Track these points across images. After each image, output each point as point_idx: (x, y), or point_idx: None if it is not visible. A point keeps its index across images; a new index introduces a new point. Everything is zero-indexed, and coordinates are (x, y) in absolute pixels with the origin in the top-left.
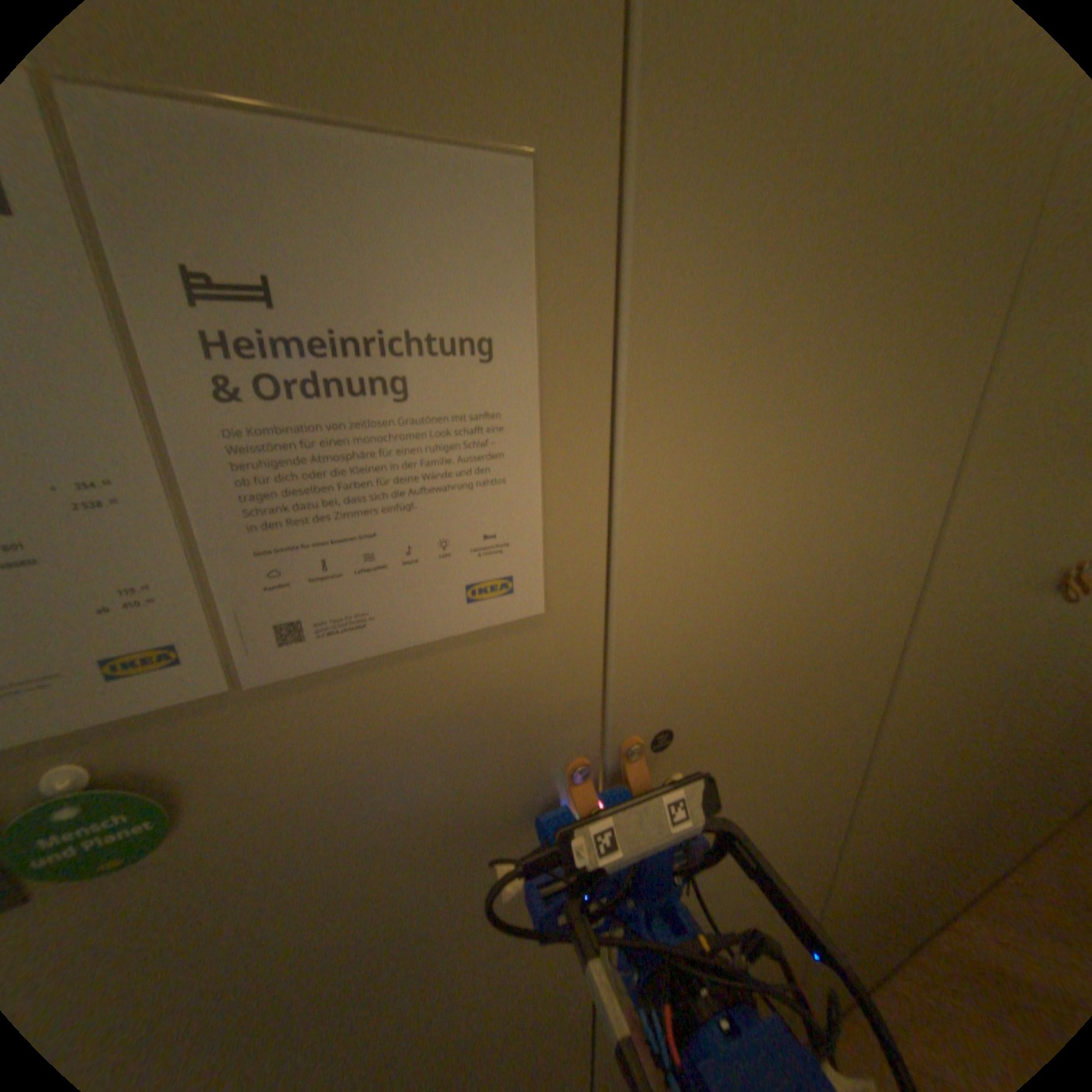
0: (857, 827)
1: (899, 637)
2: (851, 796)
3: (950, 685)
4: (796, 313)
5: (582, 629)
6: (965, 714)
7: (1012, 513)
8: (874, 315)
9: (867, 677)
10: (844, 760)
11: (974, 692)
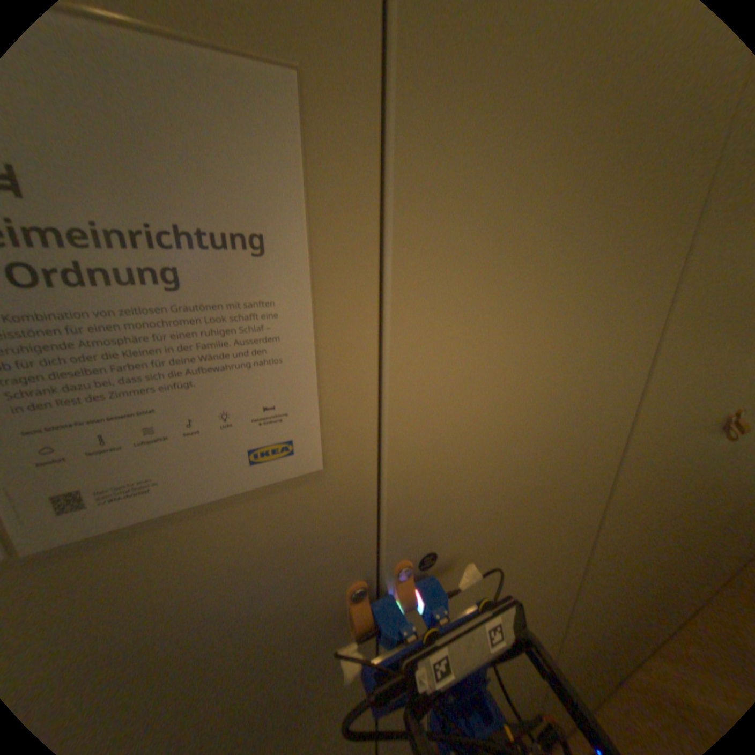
0: (578, 607)
1: (611, 471)
2: (575, 586)
3: (647, 502)
4: (536, 222)
5: (358, 479)
6: (657, 521)
7: (693, 377)
8: (597, 226)
9: (587, 501)
10: (569, 561)
11: (663, 505)
